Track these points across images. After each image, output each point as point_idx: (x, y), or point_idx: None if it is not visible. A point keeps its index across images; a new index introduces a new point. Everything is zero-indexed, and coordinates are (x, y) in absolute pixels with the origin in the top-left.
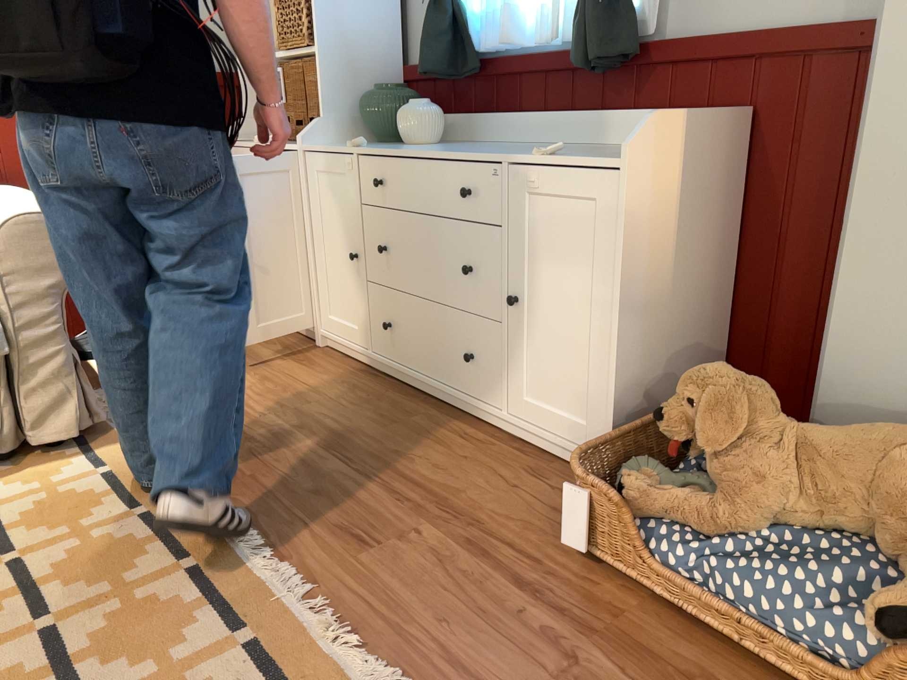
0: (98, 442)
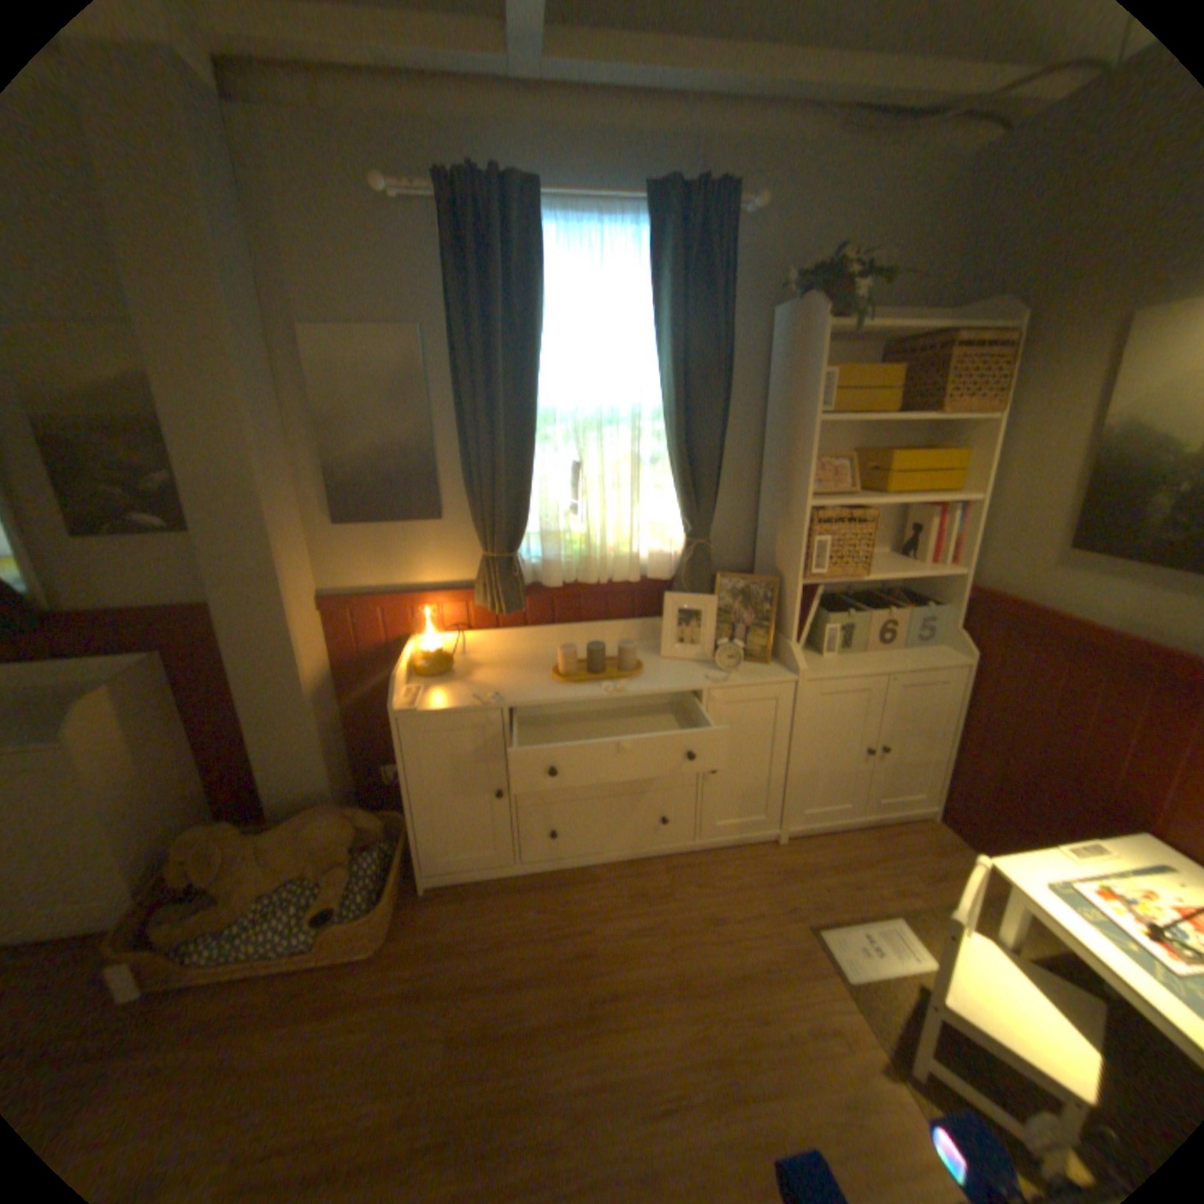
0: None
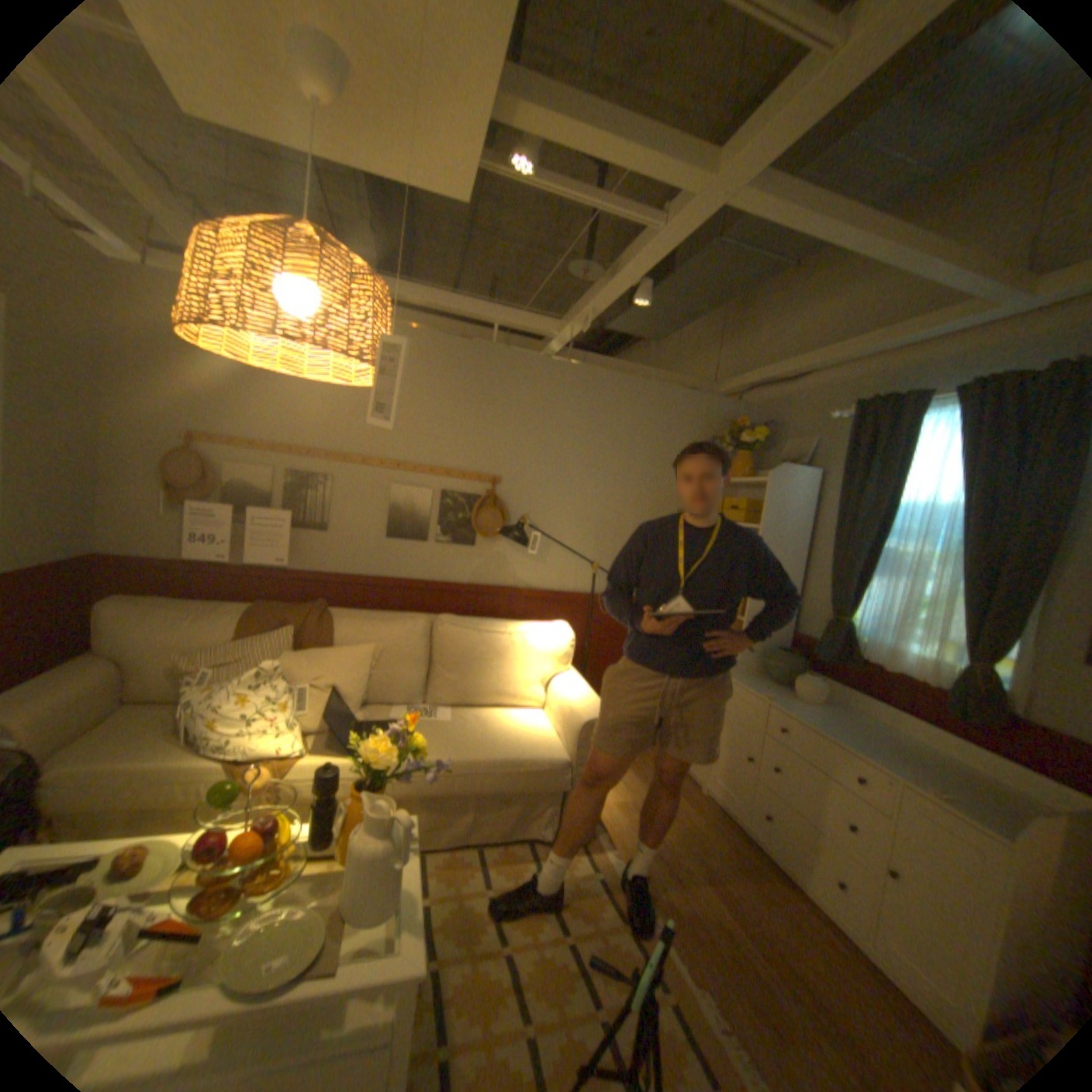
0: (592, 849)
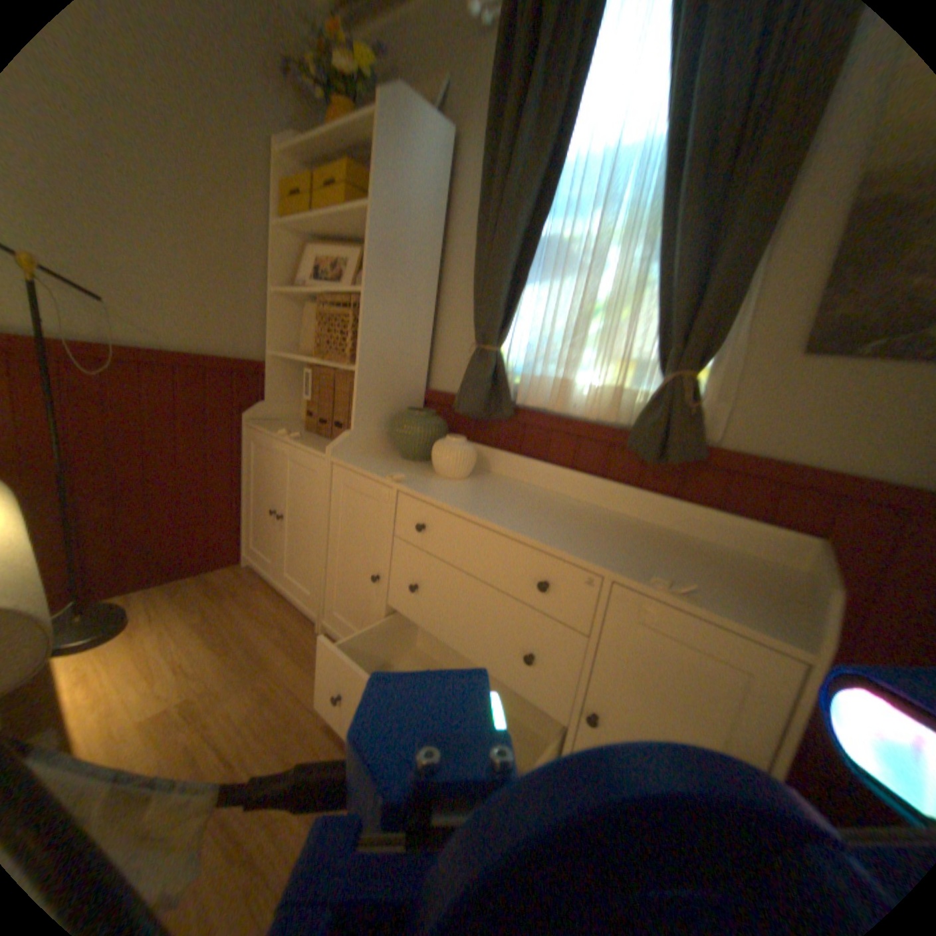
0: None
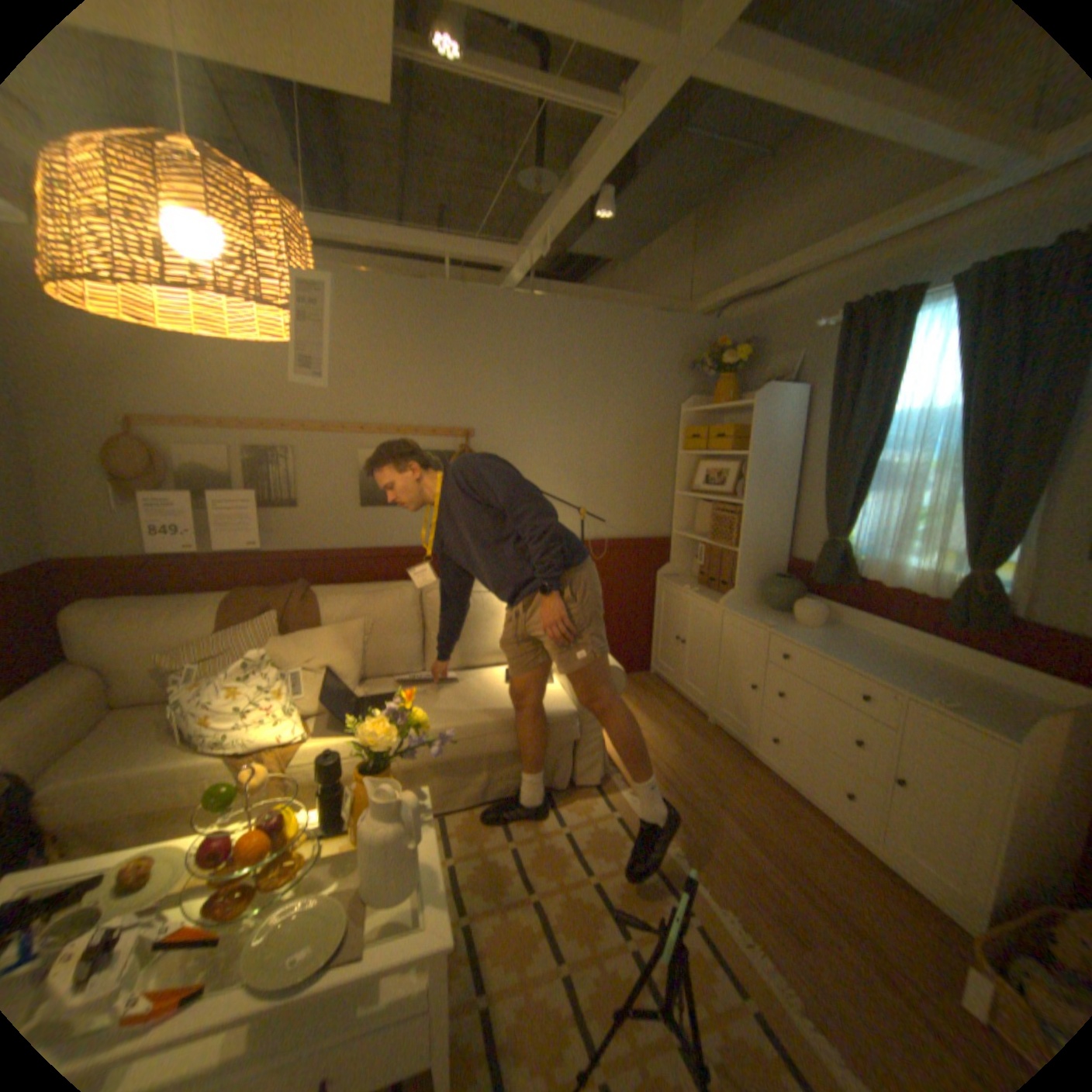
0: (606, 790)
